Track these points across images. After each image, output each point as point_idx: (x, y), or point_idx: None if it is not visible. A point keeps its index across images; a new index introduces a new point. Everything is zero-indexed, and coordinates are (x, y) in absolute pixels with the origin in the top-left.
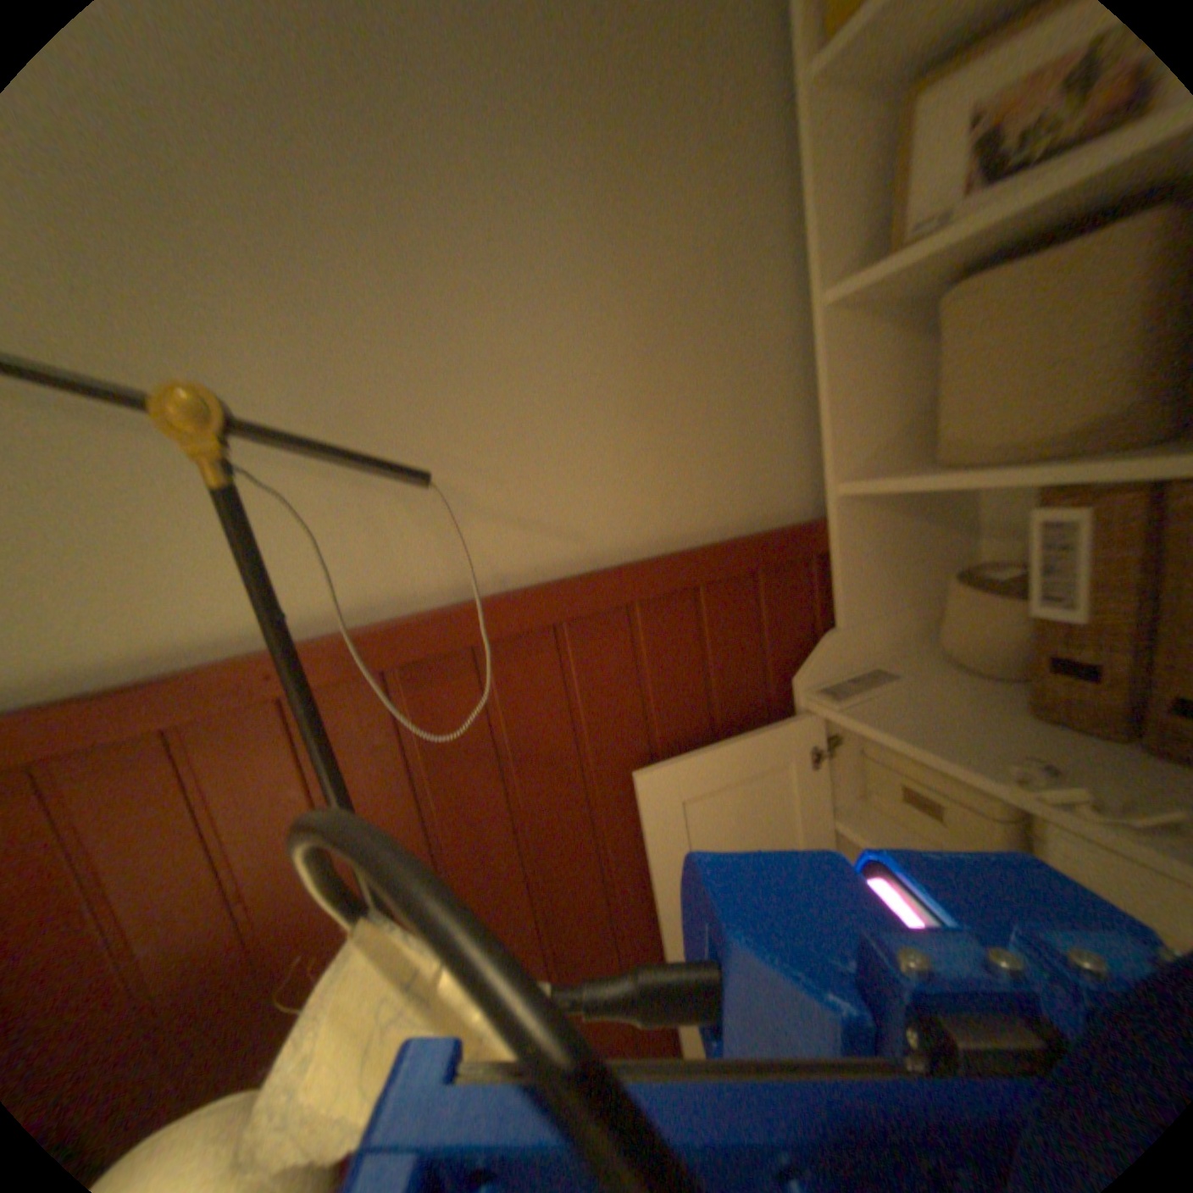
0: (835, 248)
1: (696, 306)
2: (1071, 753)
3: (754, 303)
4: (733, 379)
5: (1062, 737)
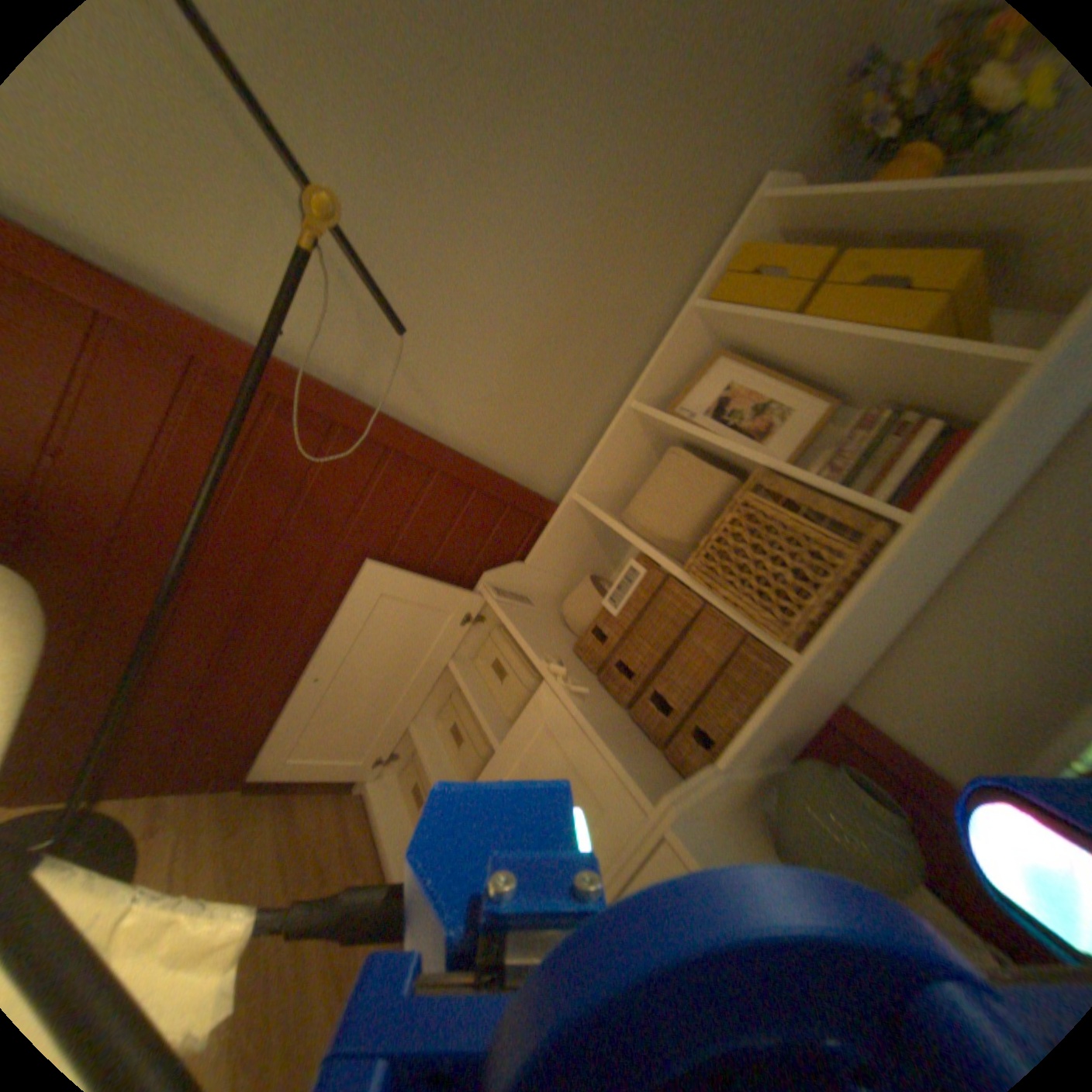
0: (648, 387)
1: (575, 356)
2: (571, 666)
3: (600, 378)
4: (565, 404)
5: (573, 661)
